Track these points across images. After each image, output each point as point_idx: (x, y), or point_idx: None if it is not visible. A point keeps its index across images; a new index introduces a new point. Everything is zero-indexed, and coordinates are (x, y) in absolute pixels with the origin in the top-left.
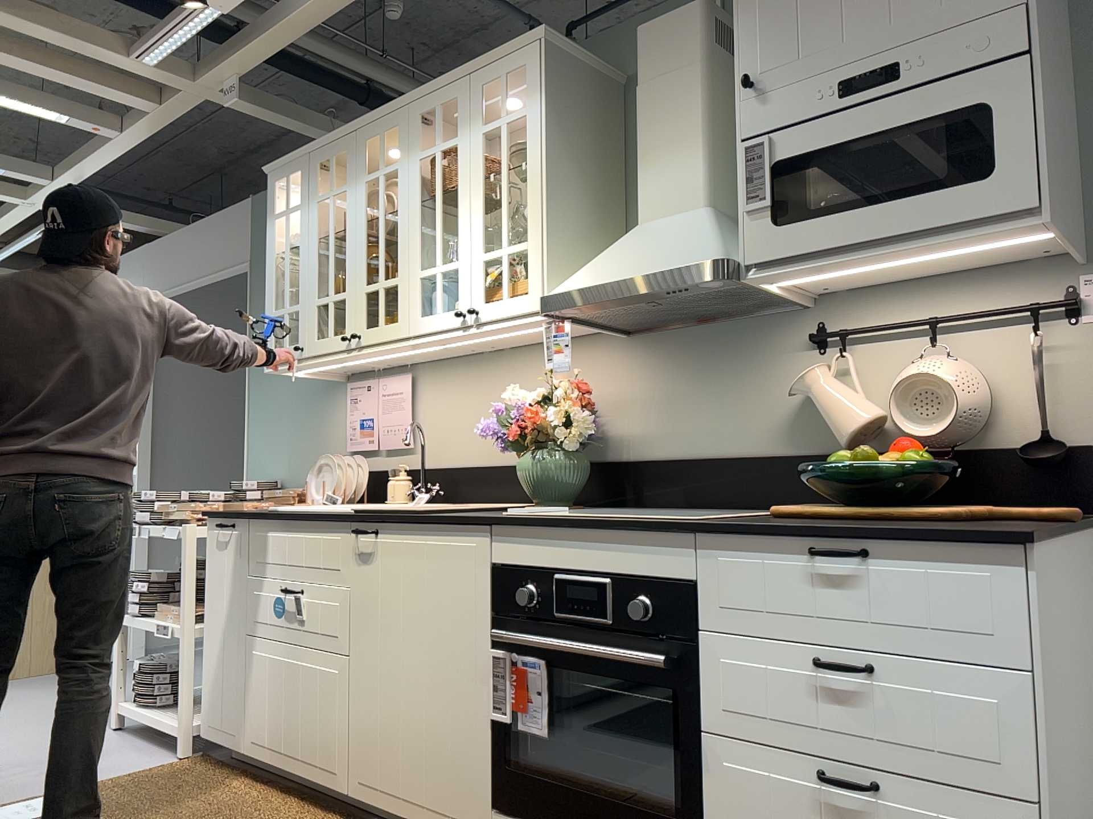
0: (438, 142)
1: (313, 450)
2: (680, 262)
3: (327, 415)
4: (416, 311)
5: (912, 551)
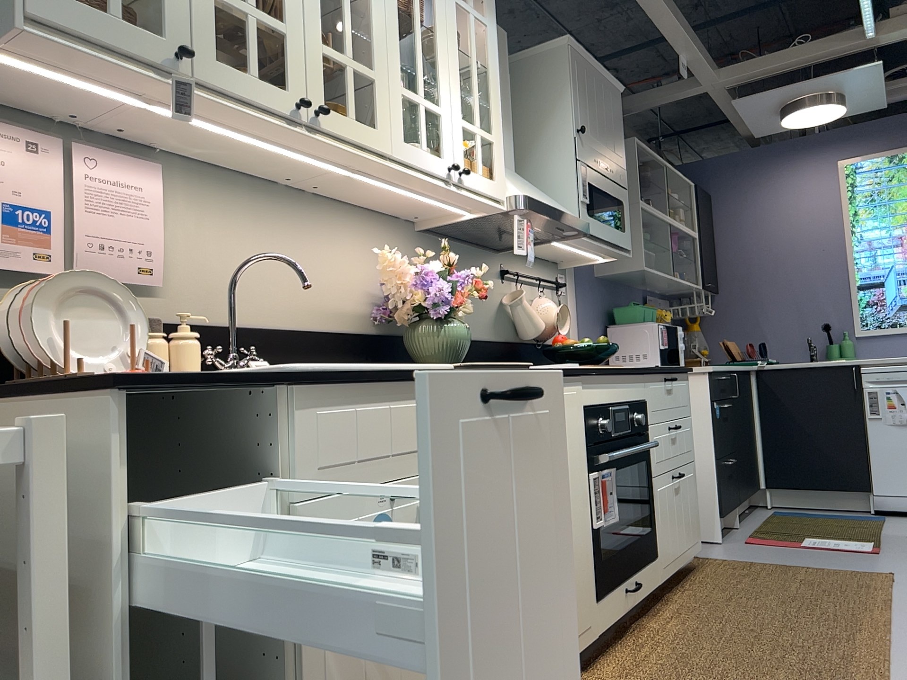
0: None
1: None
2: (573, 215)
3: None
4: (401, 133)
5: (678, 377)
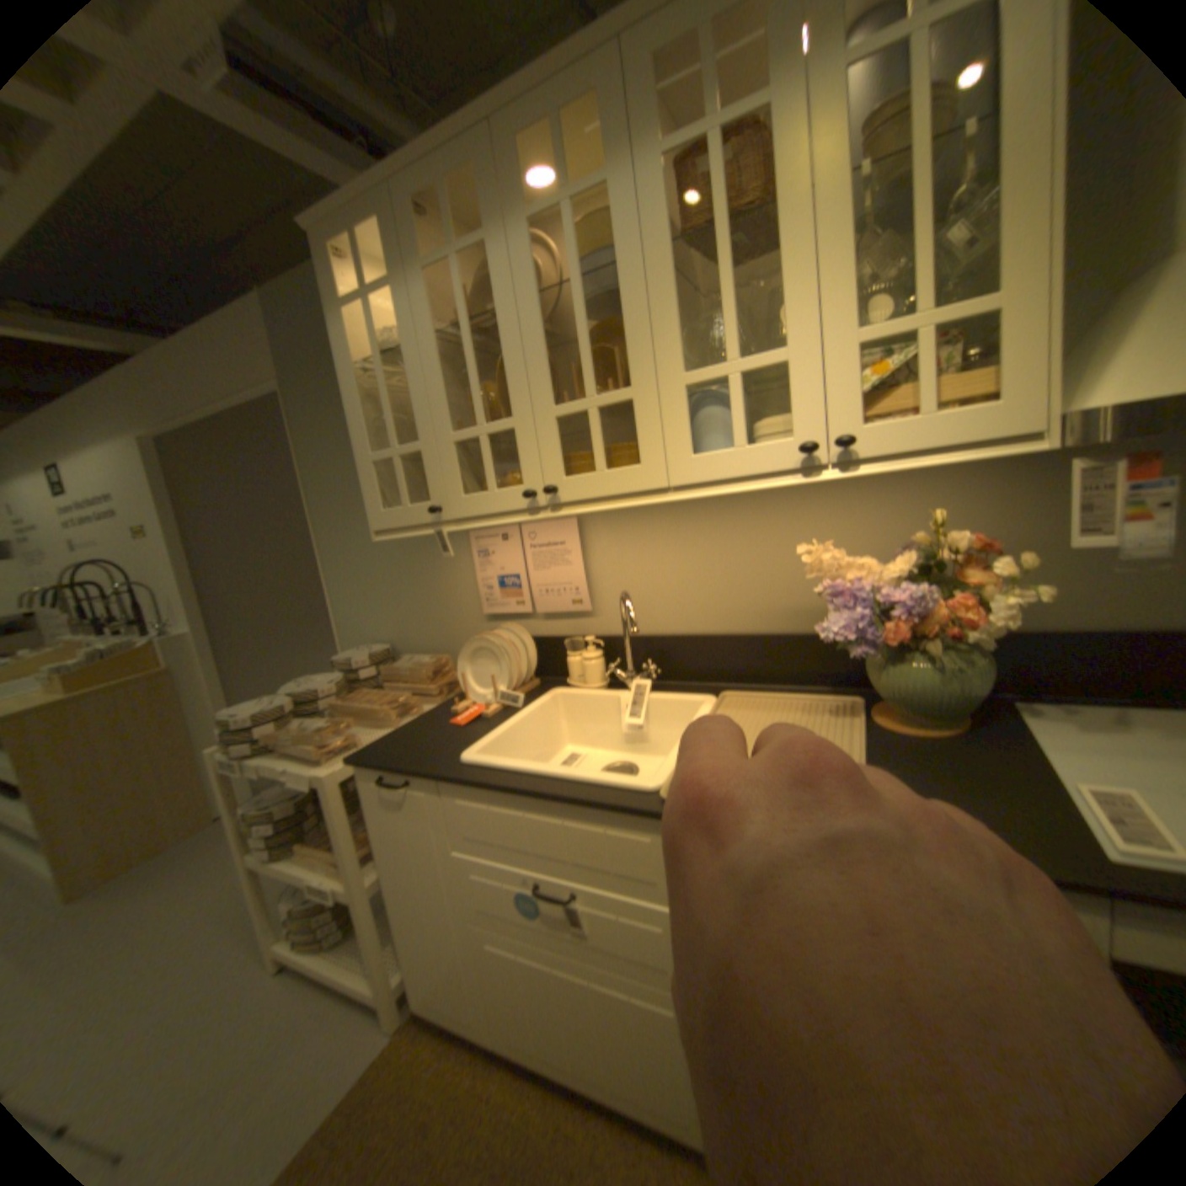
0: (712, 107)
1: (432, 609)
2: None
3: (445, 569)
4: (686, 447)
5: None
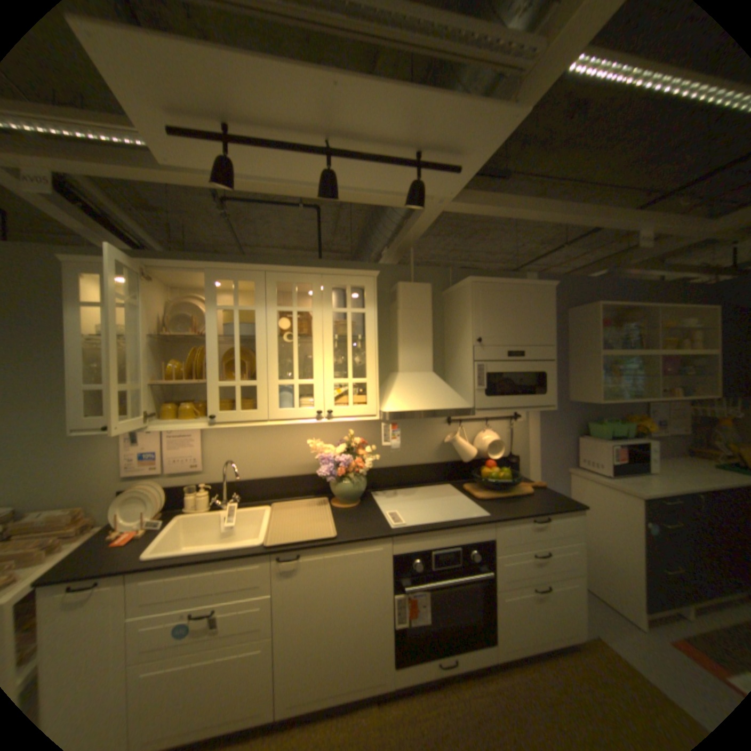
0: (296, 305)
1: (68, 477)
2: (455, 406)
3: (89, 450)
4: (277, 406)
5: (561, 517)
